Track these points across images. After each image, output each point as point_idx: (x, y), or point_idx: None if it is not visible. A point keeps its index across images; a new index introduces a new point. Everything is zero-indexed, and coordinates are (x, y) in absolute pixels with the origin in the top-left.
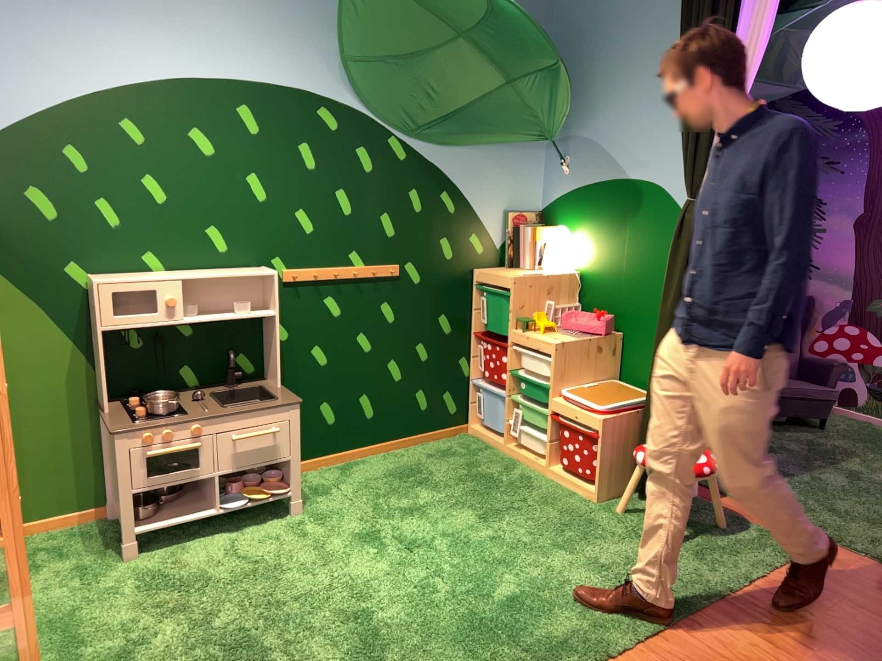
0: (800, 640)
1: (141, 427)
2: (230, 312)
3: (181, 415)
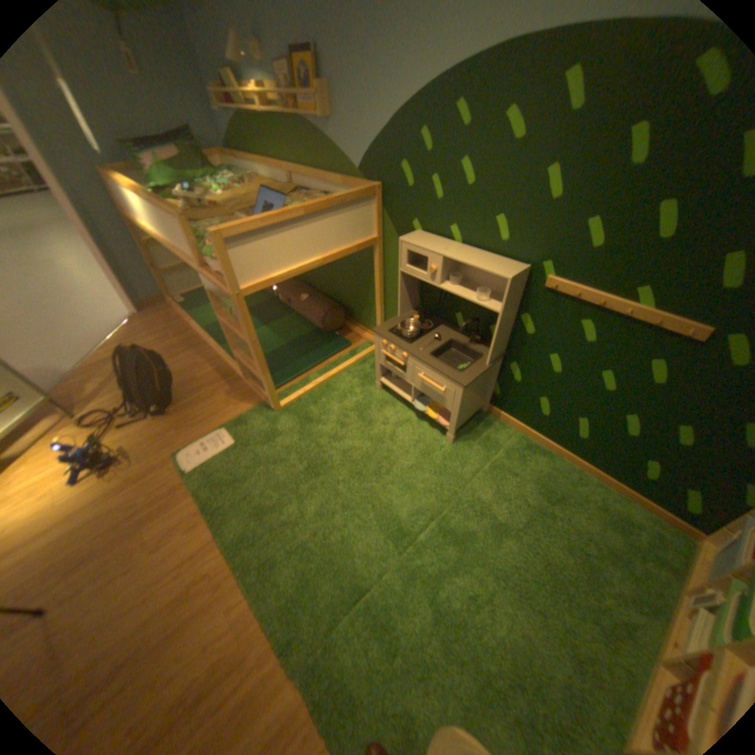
0: None
1: (383, 337)
2: (480, 294)
3: (406, 344)
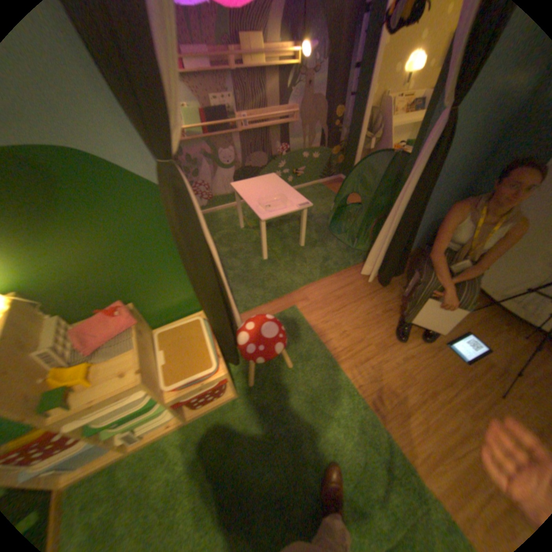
0: (363, 345)
1: None
2: None
3: None
